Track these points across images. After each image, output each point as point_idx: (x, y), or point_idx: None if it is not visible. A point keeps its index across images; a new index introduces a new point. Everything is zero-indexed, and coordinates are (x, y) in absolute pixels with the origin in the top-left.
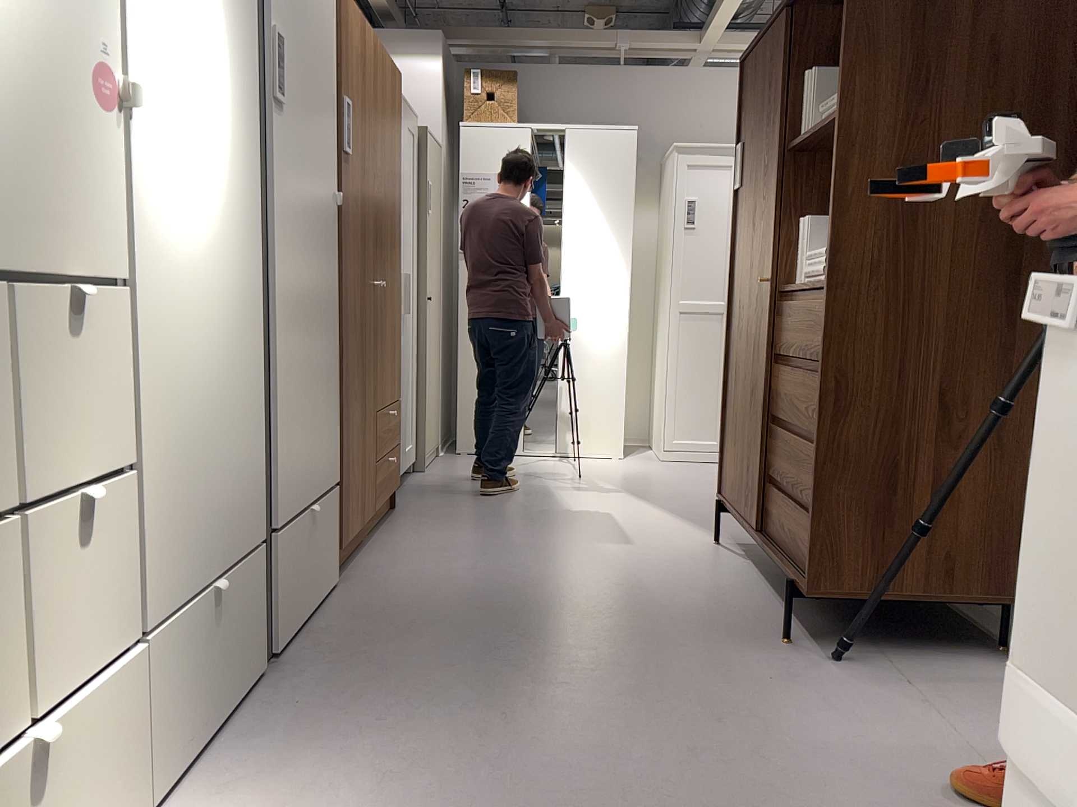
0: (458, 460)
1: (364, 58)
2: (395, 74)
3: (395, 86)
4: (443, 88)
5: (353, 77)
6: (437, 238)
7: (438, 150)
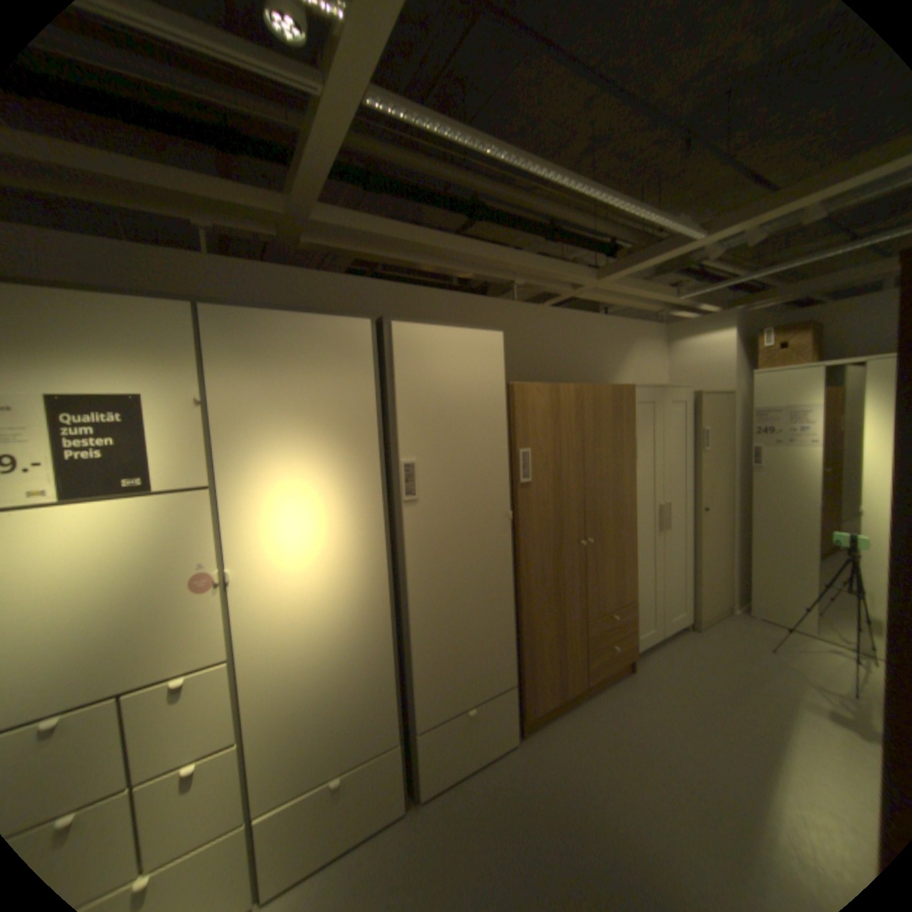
0: (746, 626)
1: (557, 410)
2: (621, 391)
3: (621, 399)
4: (739, 347)
5: (537, 430)
6: (725, 462)
7: (726, 398)
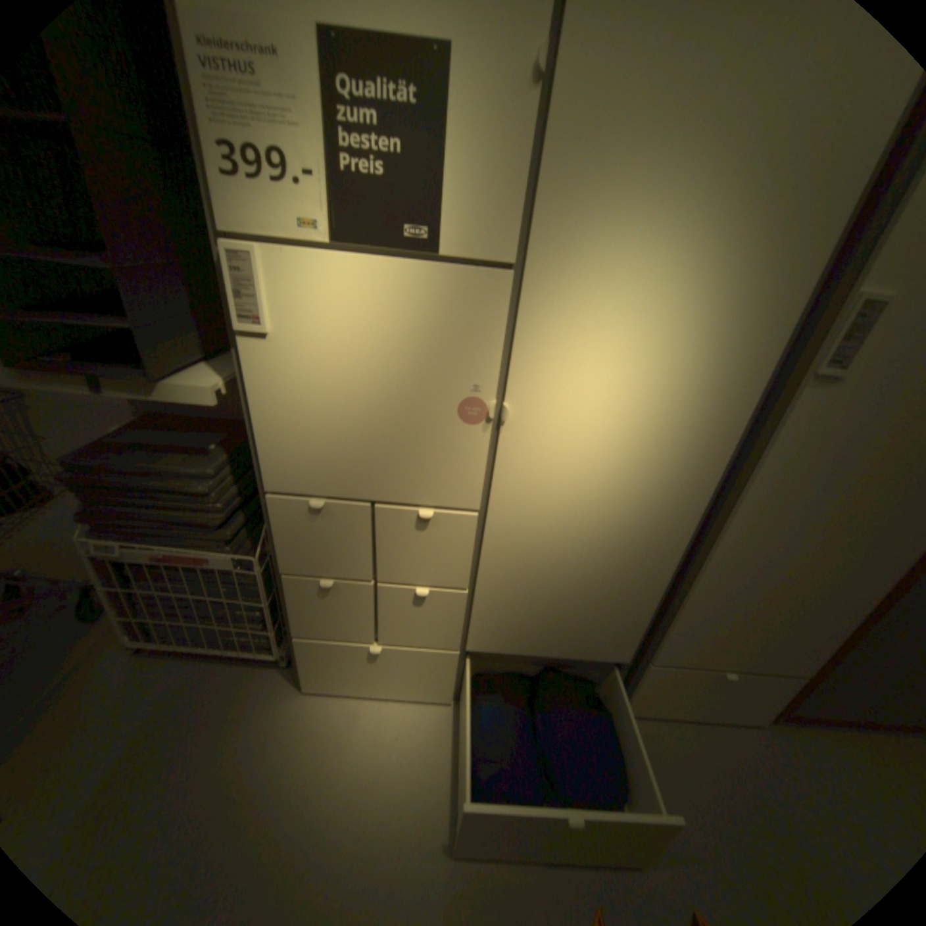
0: None
1: None
2: None
3: None
4: None
5: None
6: None
7: None
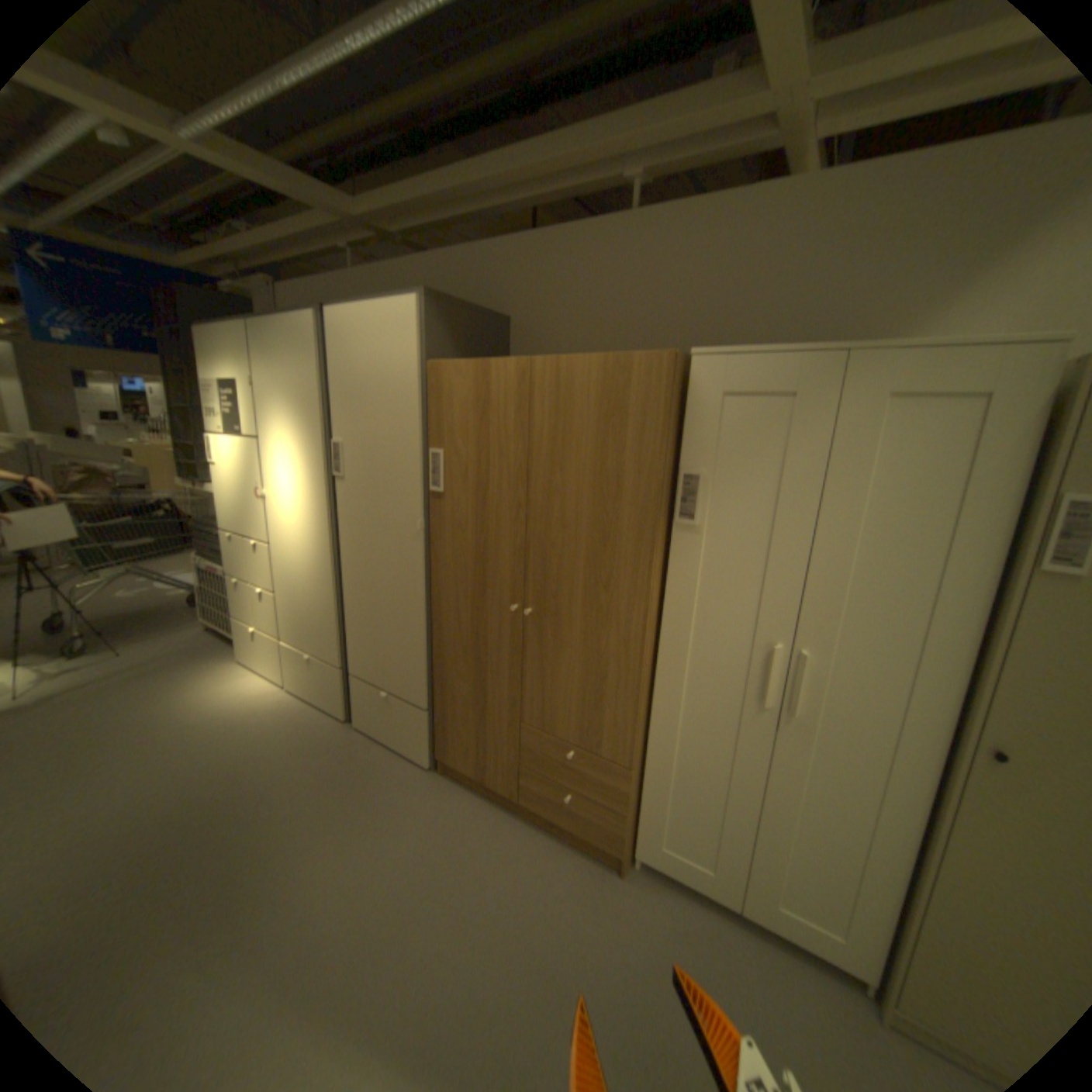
0: None
1: (484, 399)
2: (625, 365)
3: (623, 383)
4: None
5: (454, 426)
6: None
7: None
